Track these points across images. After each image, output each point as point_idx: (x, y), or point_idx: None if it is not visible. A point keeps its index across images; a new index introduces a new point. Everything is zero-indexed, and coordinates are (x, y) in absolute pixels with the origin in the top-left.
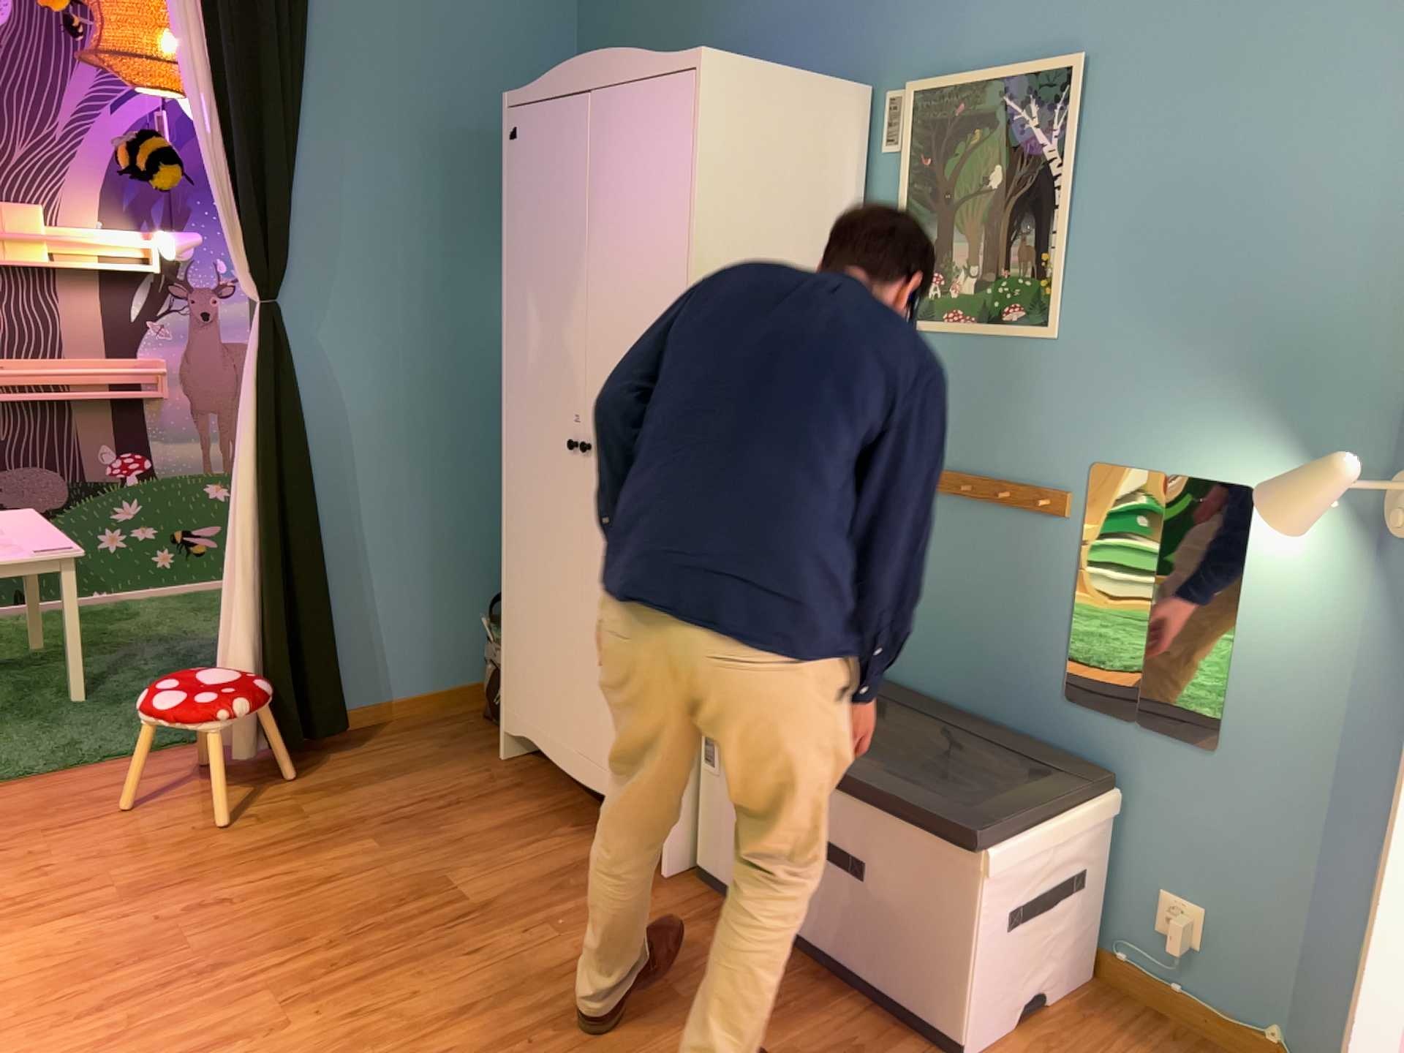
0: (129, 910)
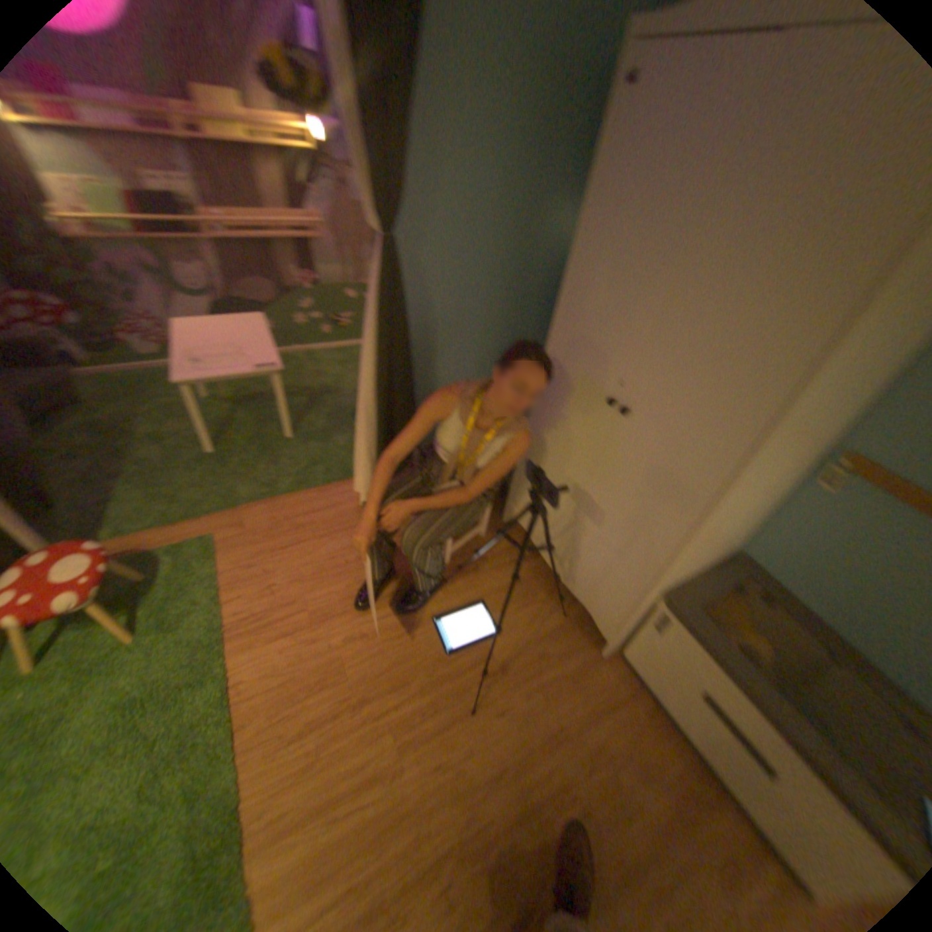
0: (314, 637)
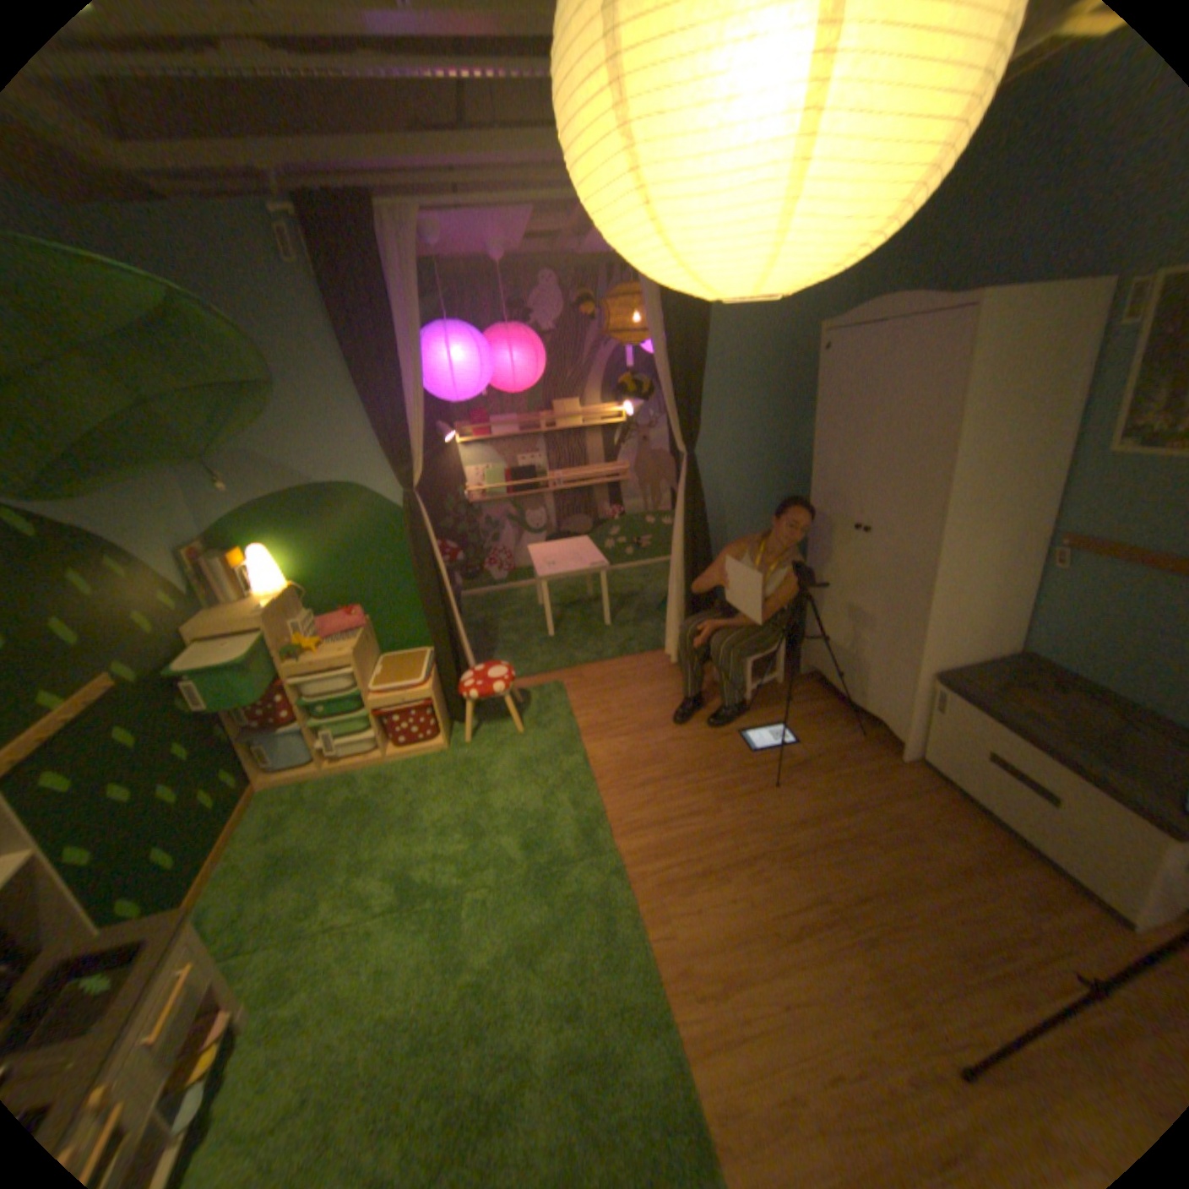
0: (644, 738)
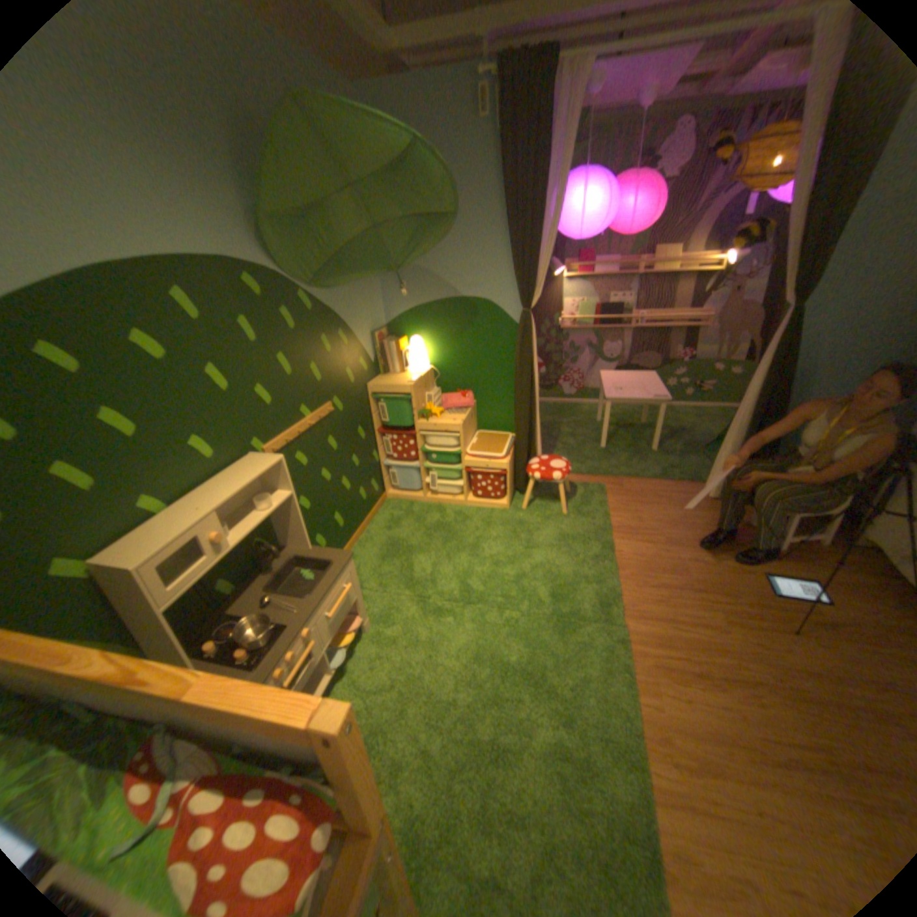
0: (668, 550)
